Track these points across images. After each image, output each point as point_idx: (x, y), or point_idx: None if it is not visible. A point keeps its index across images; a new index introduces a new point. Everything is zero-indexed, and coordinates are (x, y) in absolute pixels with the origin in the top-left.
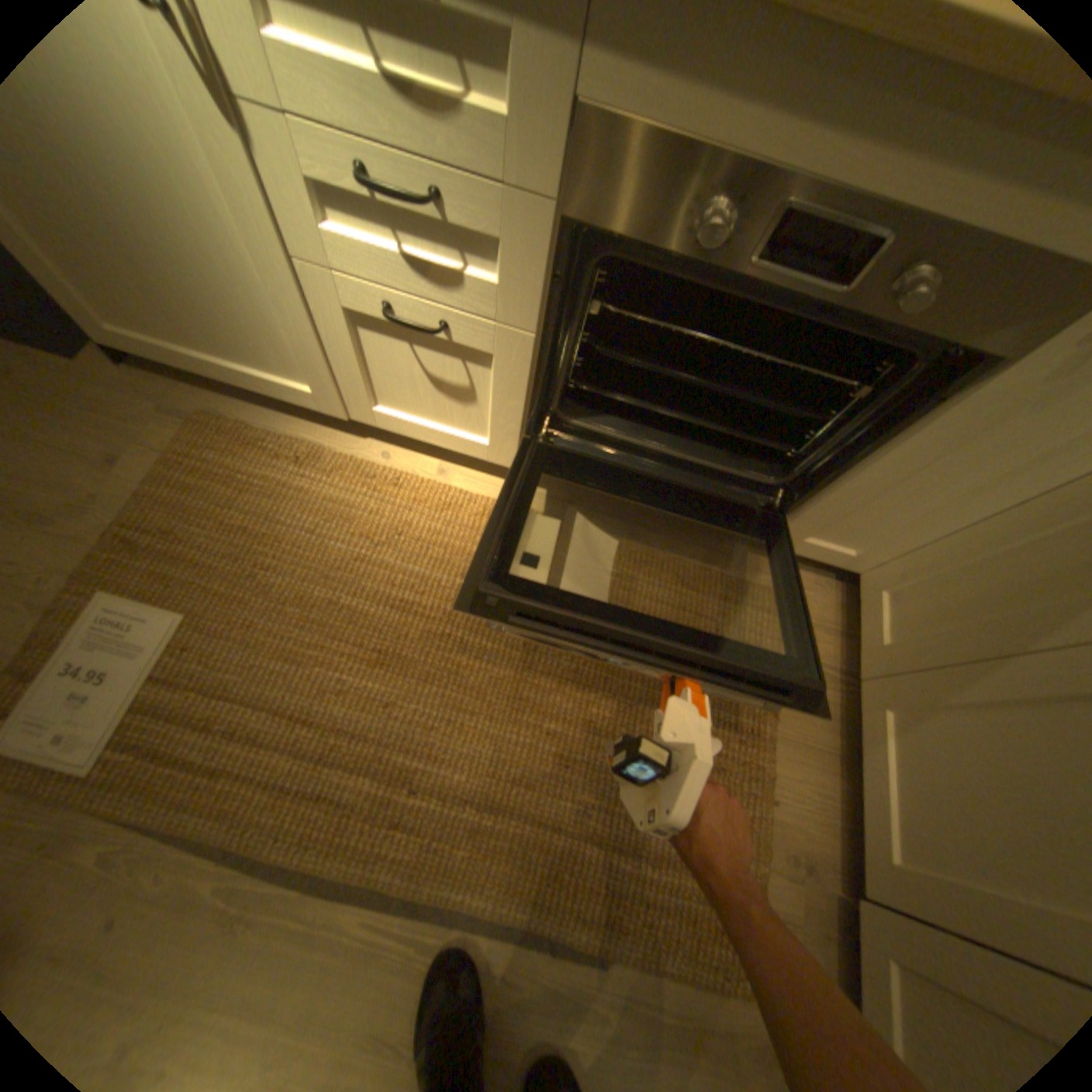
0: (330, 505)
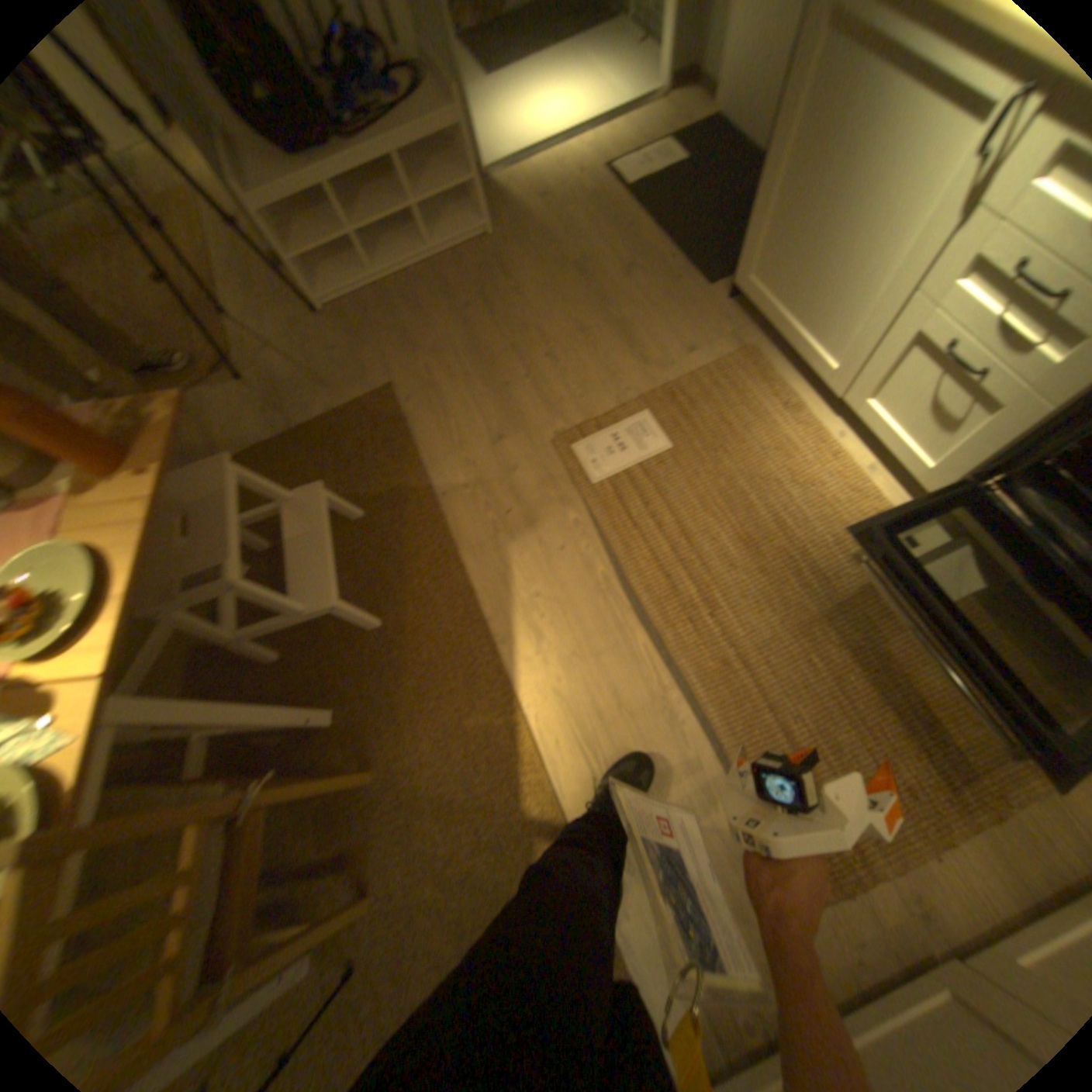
0: (783, 443)
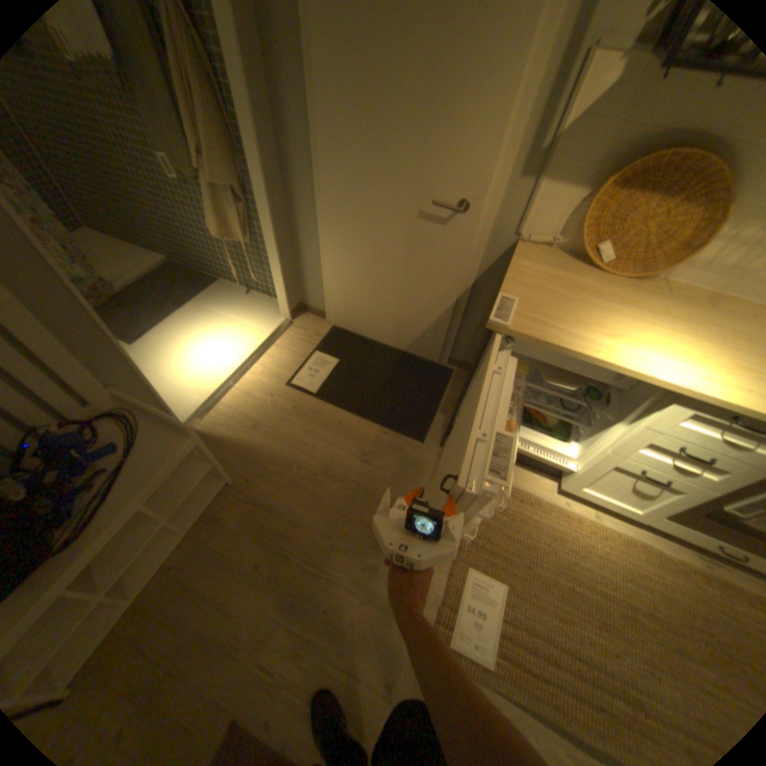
0: (554, 532)
